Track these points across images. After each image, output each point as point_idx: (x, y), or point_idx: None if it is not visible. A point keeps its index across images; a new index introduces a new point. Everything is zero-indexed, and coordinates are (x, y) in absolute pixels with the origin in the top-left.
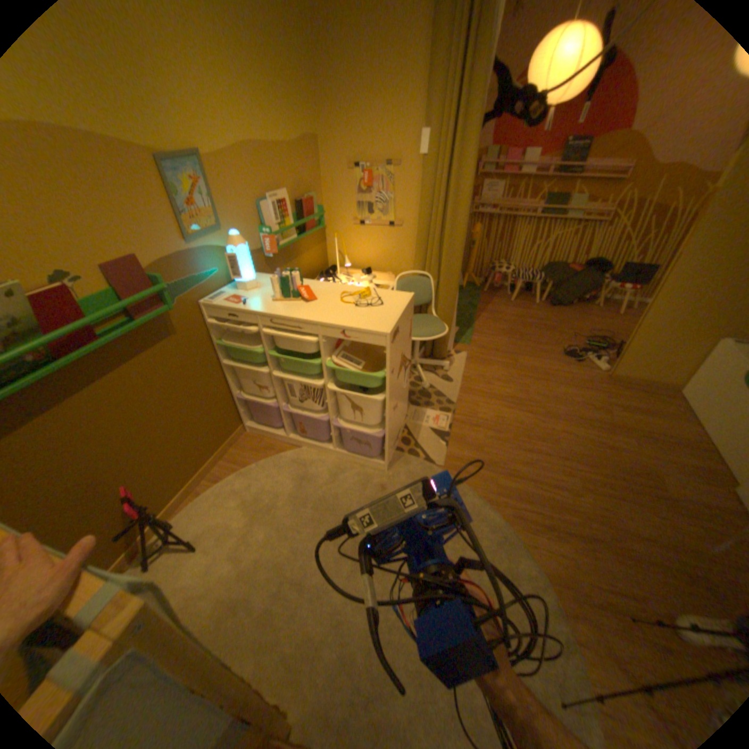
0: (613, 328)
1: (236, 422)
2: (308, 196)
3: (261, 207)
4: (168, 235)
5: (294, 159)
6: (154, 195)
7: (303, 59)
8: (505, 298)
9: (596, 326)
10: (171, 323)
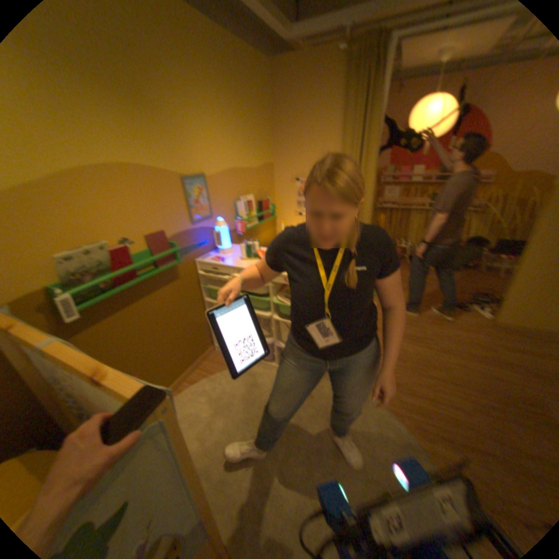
0: (495, 287)
1: (210, 344)
2: (266, 199)
3: (237, 205)
4: (184, 221)
5: (259, 178)
6: (179, 199)
7: (268, 124)
8: (406, 266)
9: (481, 286)
10: (179, 273)
